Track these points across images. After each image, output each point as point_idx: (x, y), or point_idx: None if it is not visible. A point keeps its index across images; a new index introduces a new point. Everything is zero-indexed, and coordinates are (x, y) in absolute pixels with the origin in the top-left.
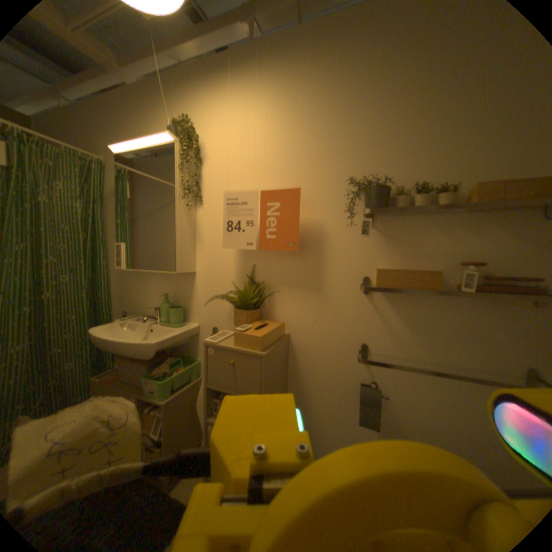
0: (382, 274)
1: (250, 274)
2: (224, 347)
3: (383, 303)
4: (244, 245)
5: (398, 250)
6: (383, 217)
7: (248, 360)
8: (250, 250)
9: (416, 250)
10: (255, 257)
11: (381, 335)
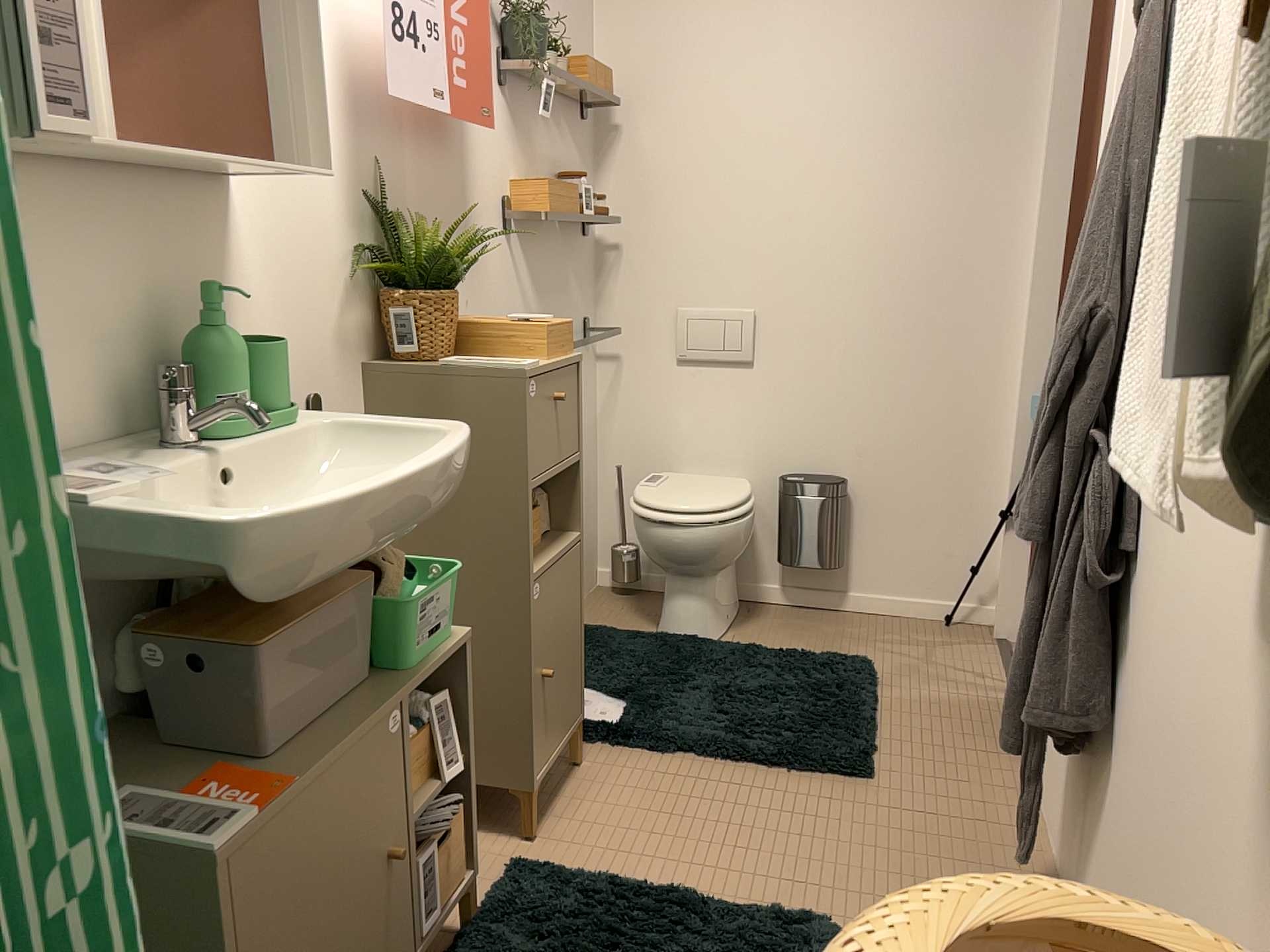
0: (552, 192)
1: (373, 194)
2: (549, 367)
3: (519, 252)
4: (429, 100)
5: (523, 151)
6: (510, 85)
7: (568, 378)
8: (368, 115)
9: (533, 154)
10: (378, 139)
11: (520, 311)
